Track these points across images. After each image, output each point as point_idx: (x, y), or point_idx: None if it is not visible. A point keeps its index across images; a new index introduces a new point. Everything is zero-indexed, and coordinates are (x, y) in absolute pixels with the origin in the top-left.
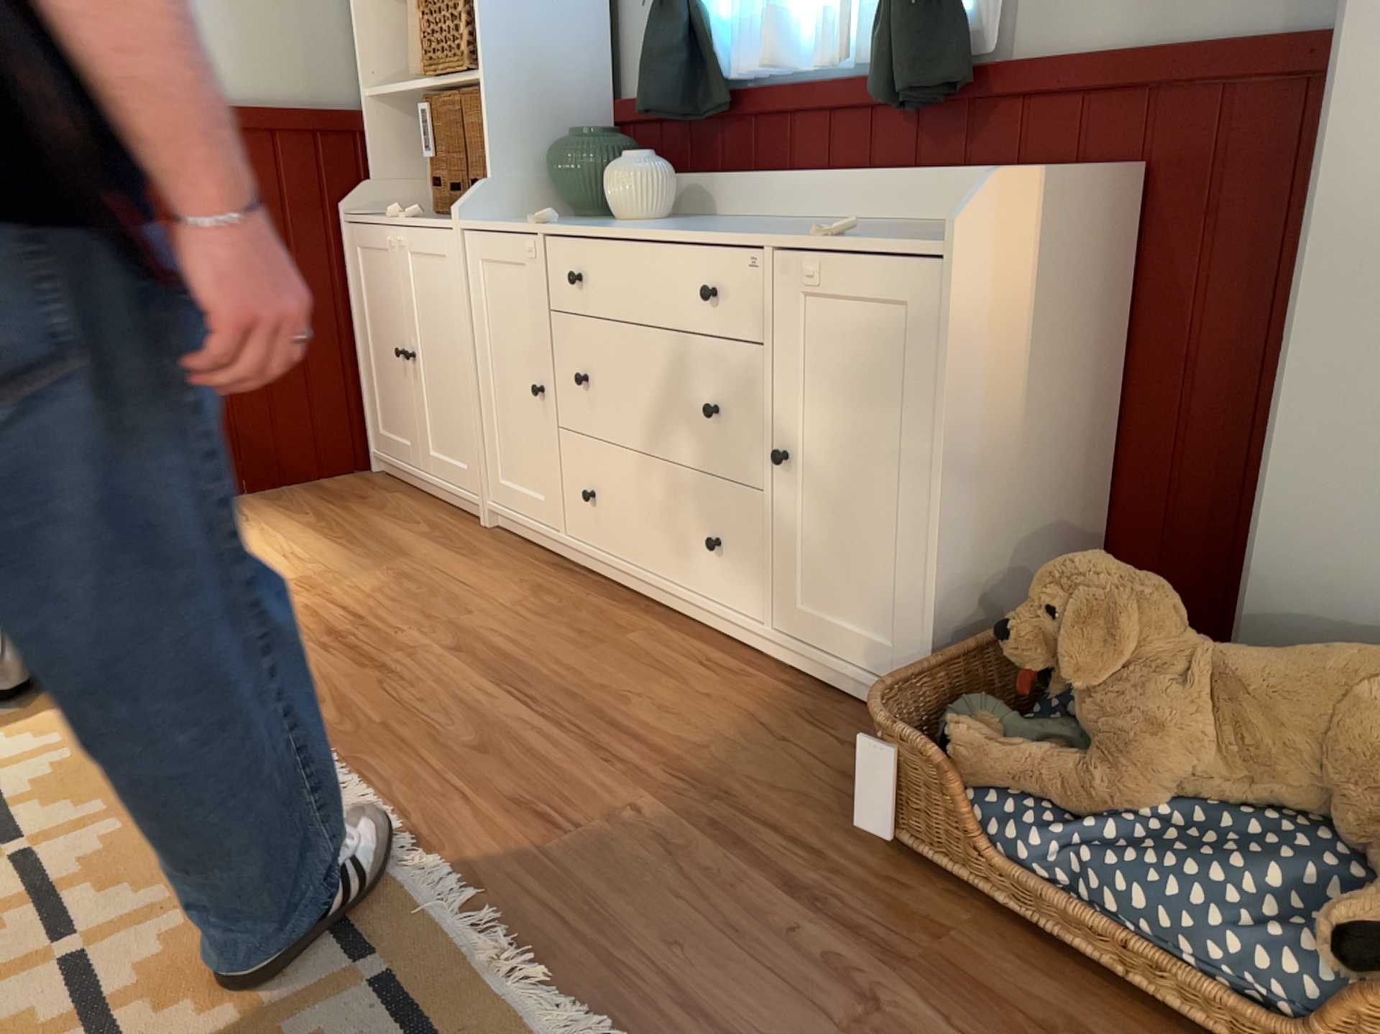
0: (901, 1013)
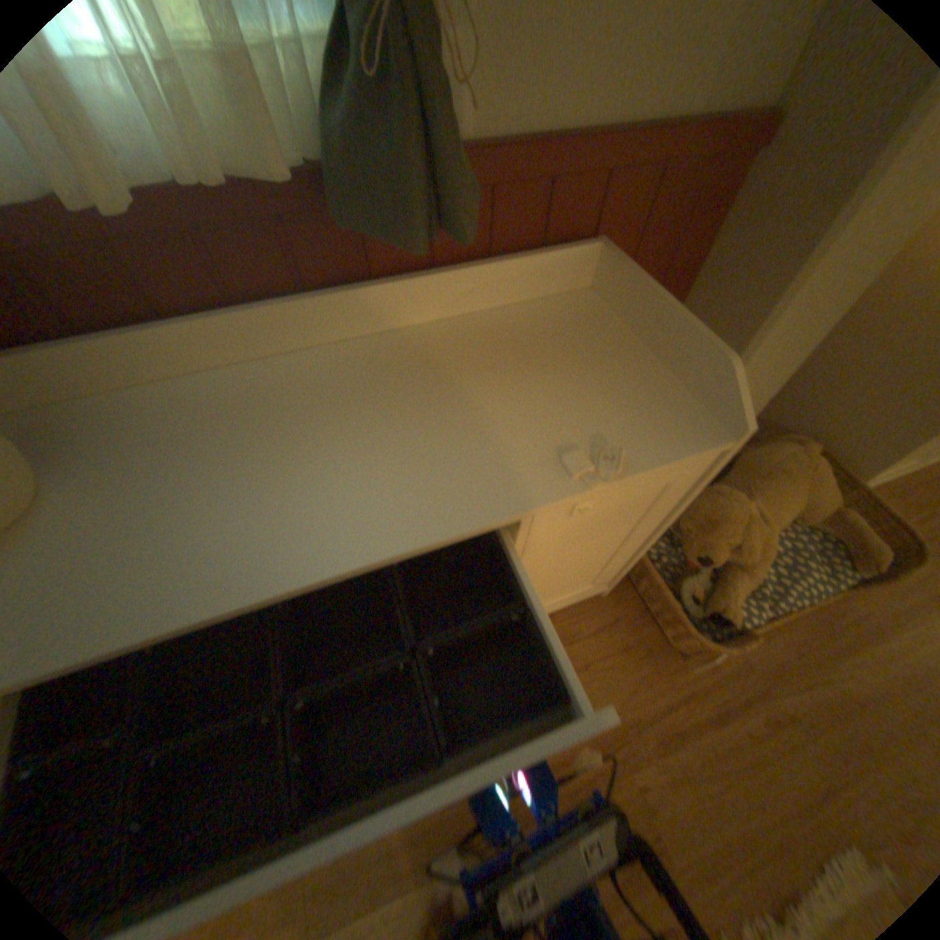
0: (796, 710)
